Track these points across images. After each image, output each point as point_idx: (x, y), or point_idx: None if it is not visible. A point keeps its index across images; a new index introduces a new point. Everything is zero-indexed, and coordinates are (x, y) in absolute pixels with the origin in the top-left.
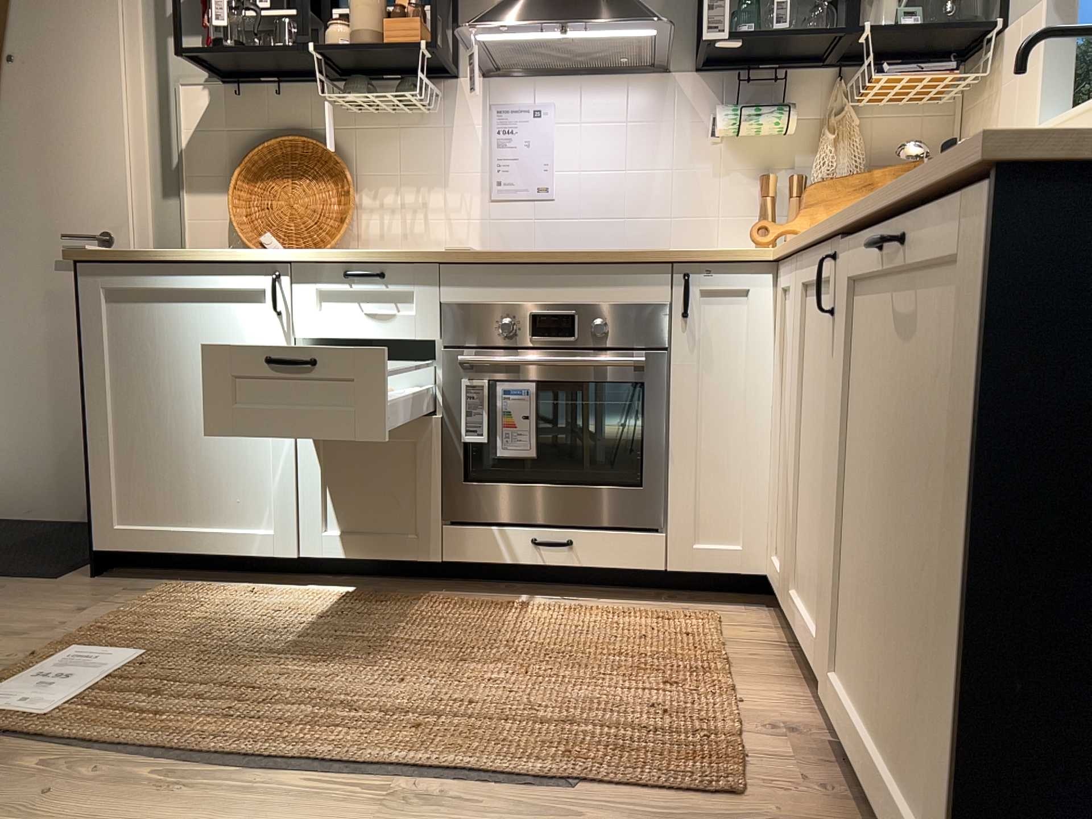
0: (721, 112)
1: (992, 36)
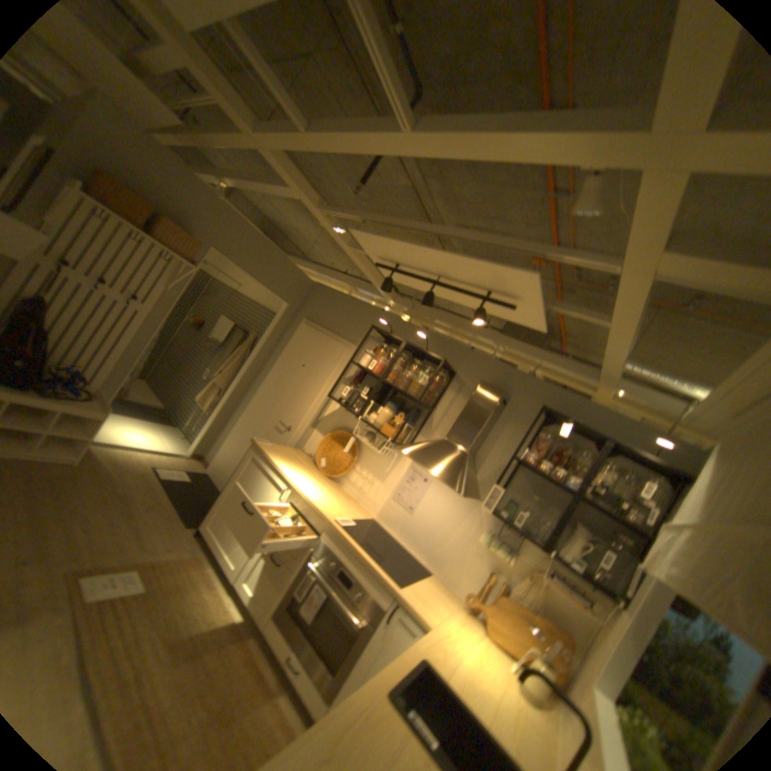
0: (486, 537)
1: (624, 608)
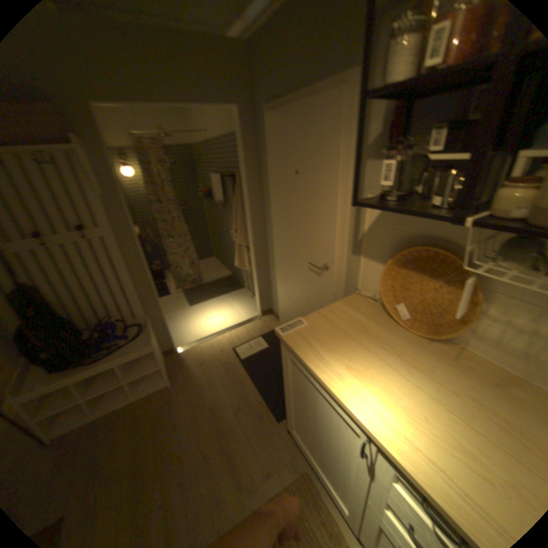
0: None
1: None
